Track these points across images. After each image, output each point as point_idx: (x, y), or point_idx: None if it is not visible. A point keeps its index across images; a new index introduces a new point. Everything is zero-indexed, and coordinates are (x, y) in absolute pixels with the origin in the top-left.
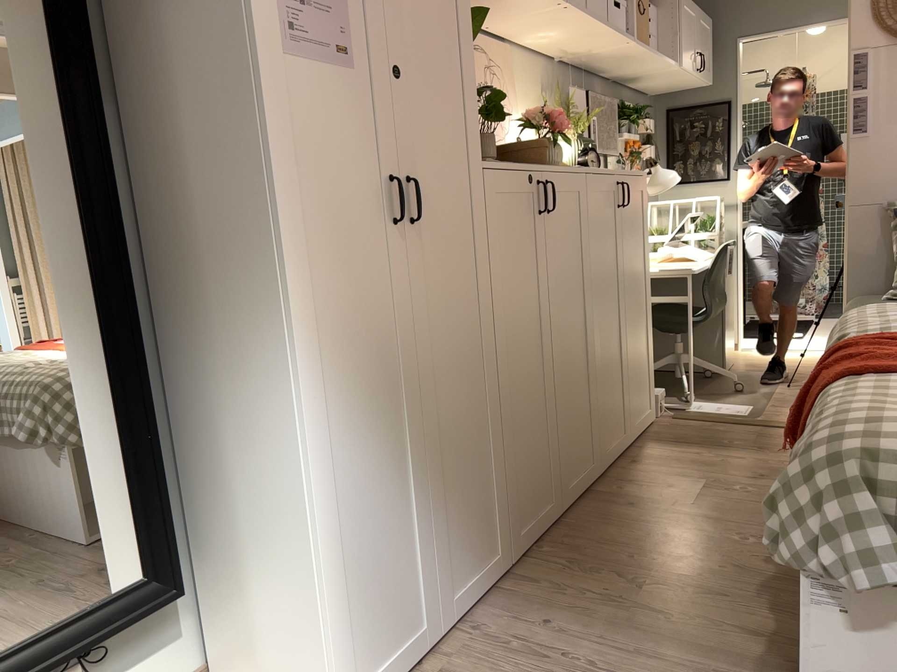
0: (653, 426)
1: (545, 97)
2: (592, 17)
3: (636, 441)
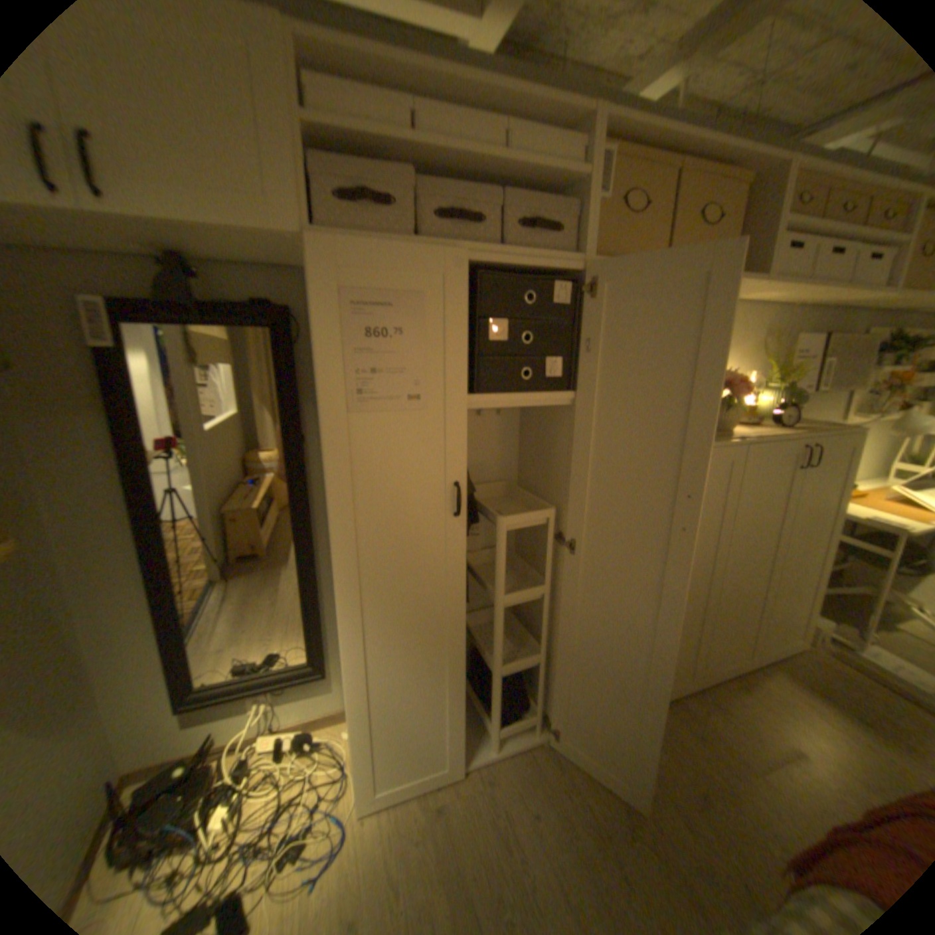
0: (799, 658)
1: (763, 346)
2: (814, 285)
3: (766, 668)
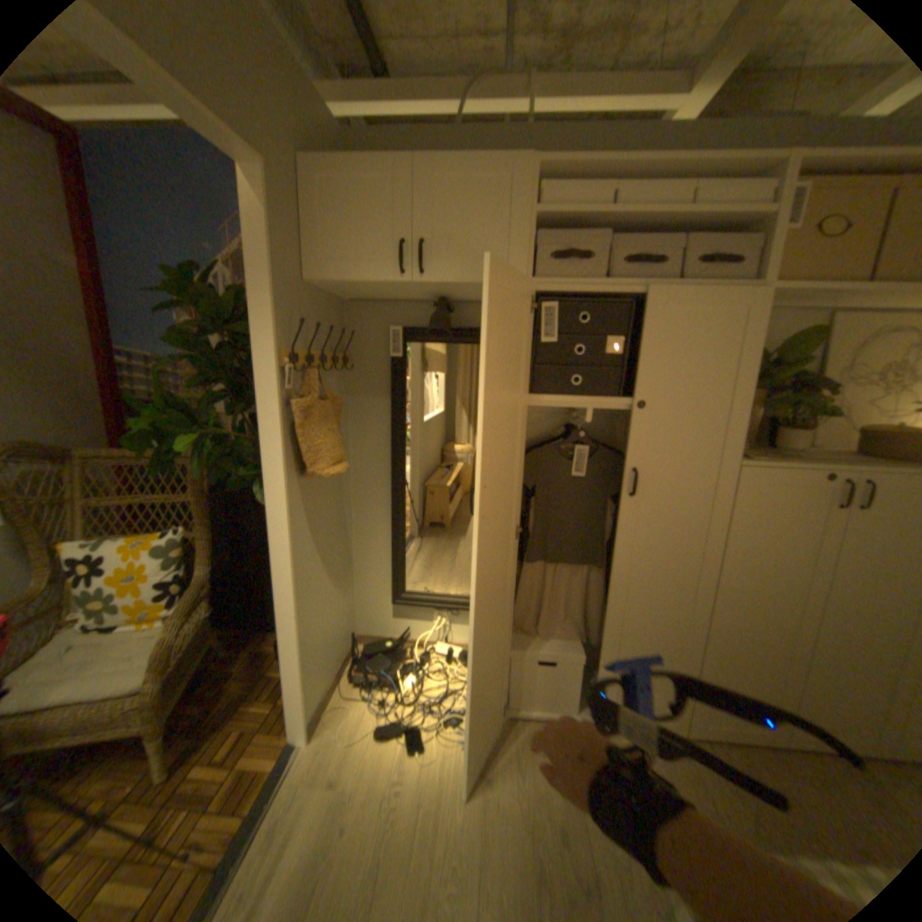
0: None
1: None
2: None
3: None
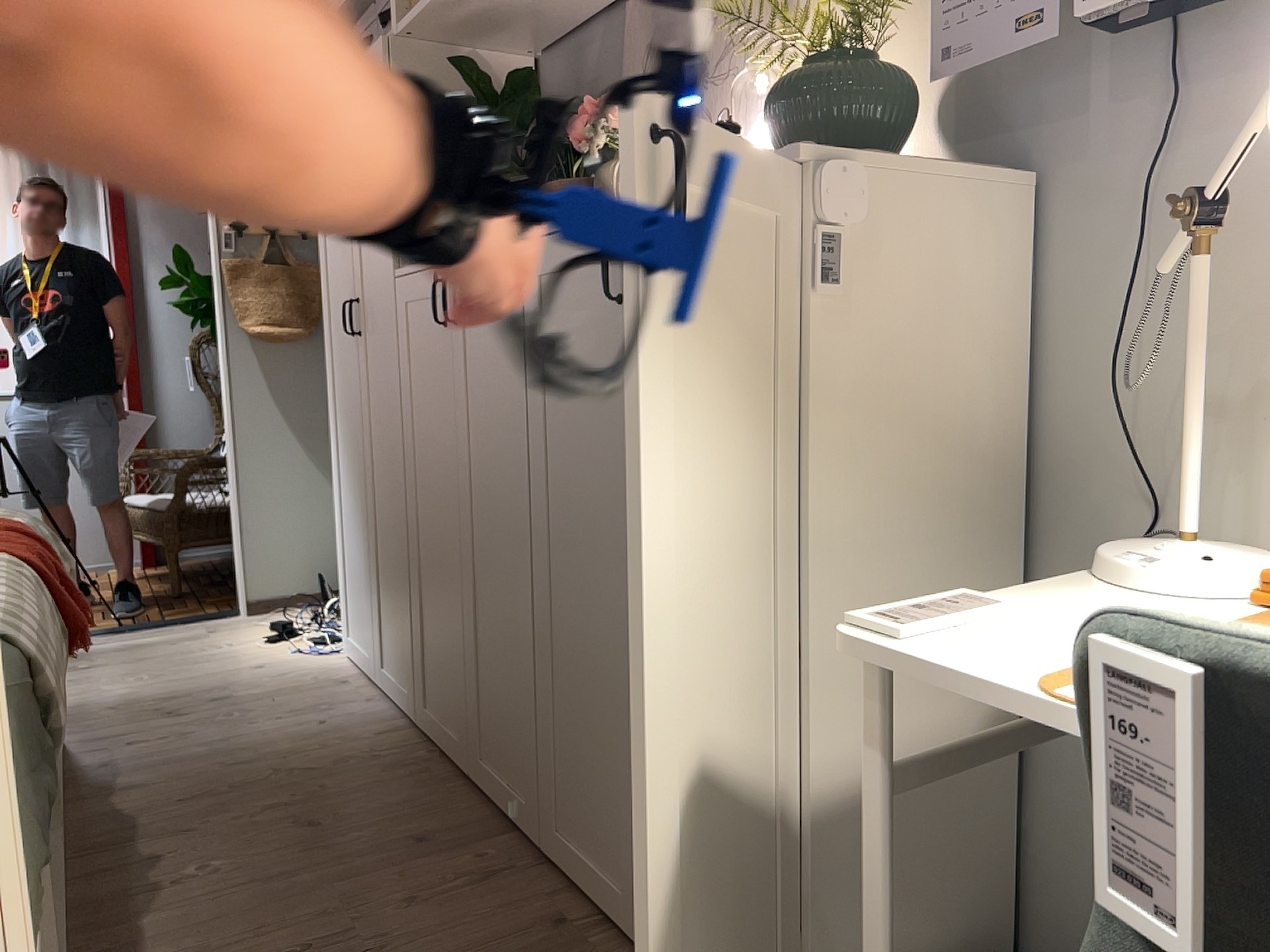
0: None
1: None
2: None
3: None
